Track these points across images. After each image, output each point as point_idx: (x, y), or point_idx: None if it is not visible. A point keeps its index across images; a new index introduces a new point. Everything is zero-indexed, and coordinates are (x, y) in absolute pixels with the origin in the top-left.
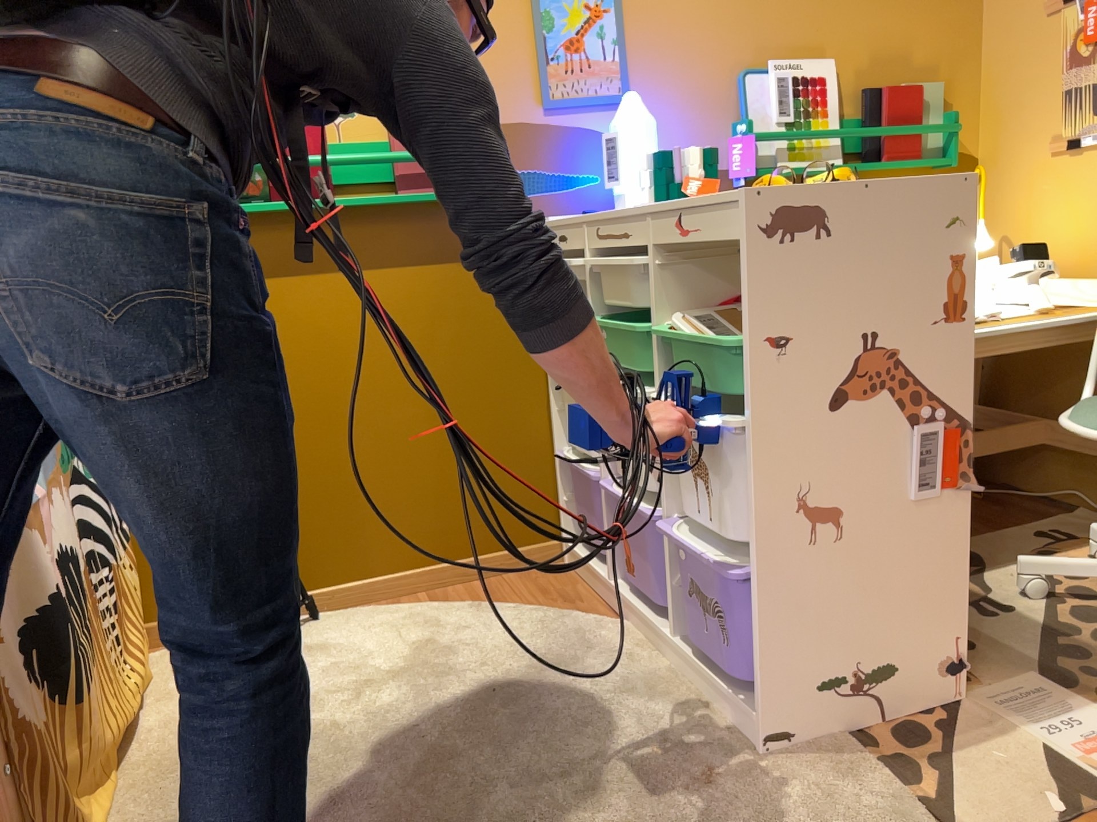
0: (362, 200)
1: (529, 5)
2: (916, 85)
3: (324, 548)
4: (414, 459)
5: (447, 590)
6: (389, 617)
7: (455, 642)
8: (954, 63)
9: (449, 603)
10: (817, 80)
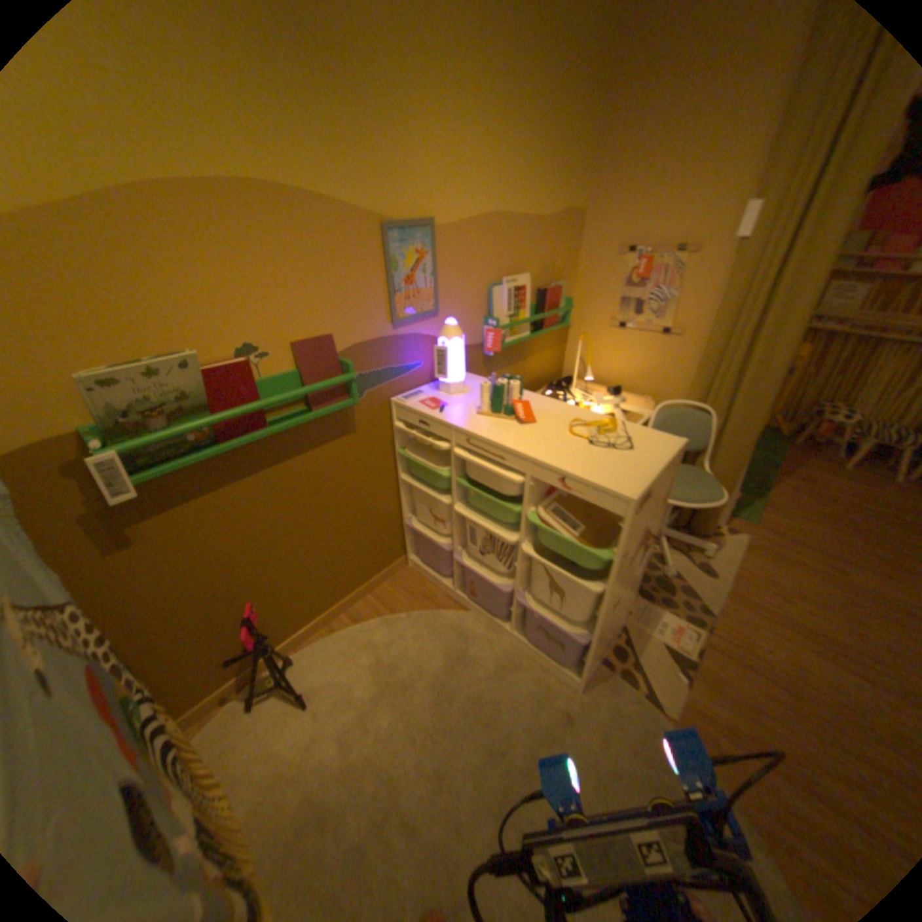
0: (291, 424)
1: (381, 252)
2: (558, 284)
3: (284, 623)
4: (330, 554)
5: (357, 608)
6: (340, 648)
7: (395, 658)
8: (569, 267)
9: (367, 622)
10: (522, 287)
